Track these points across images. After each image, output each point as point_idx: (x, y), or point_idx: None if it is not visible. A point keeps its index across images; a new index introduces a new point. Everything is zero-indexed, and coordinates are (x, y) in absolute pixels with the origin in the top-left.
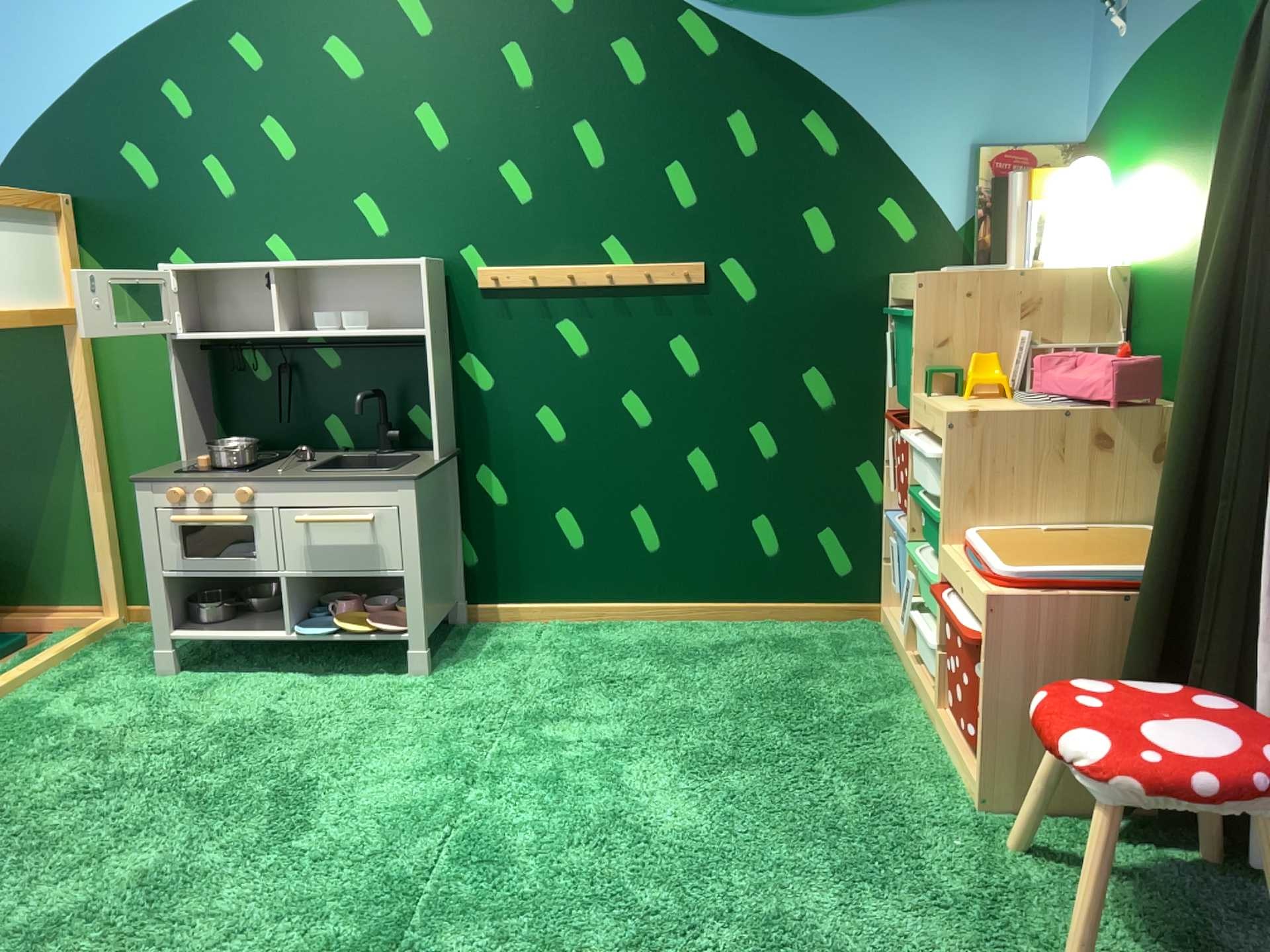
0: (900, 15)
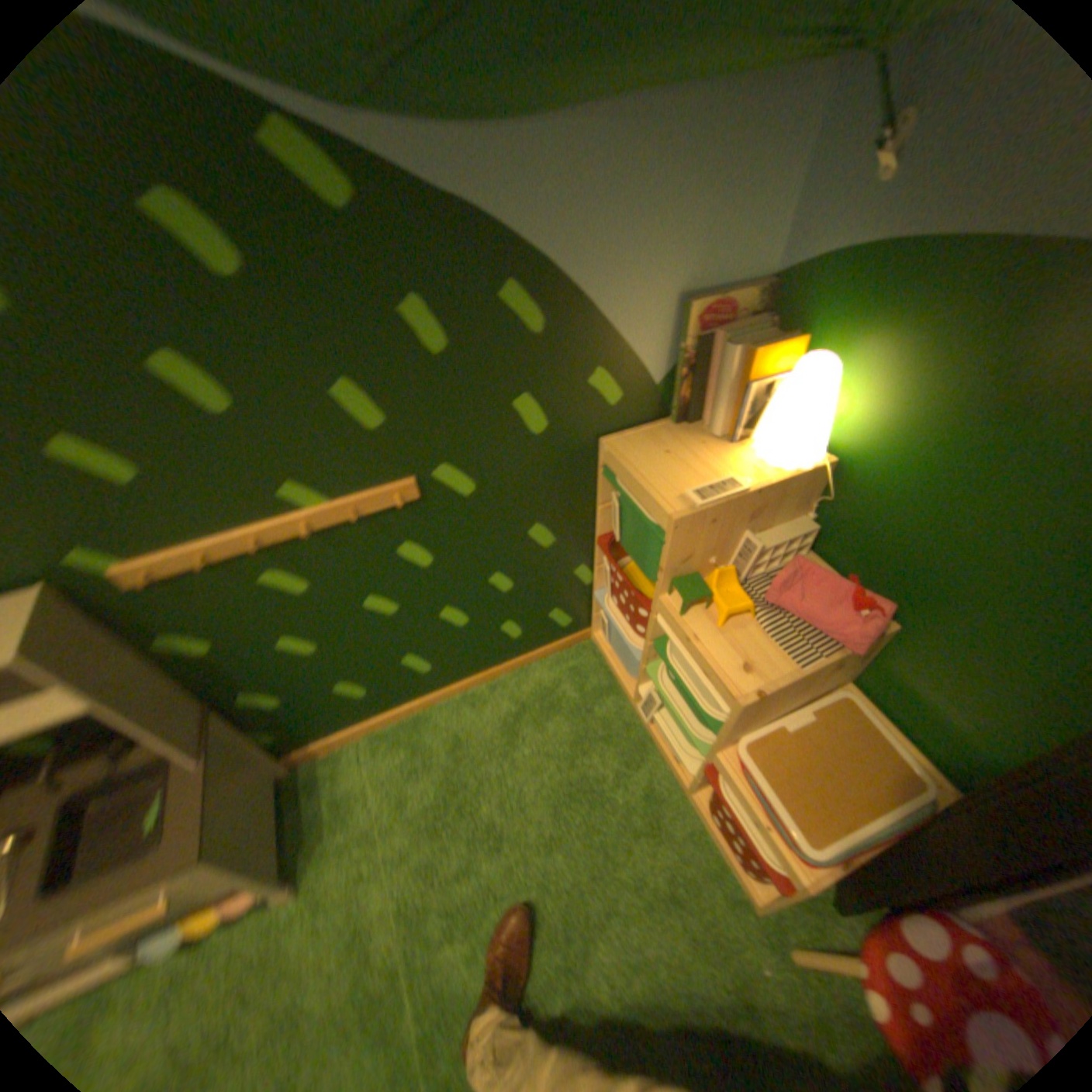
0: (623, 111)
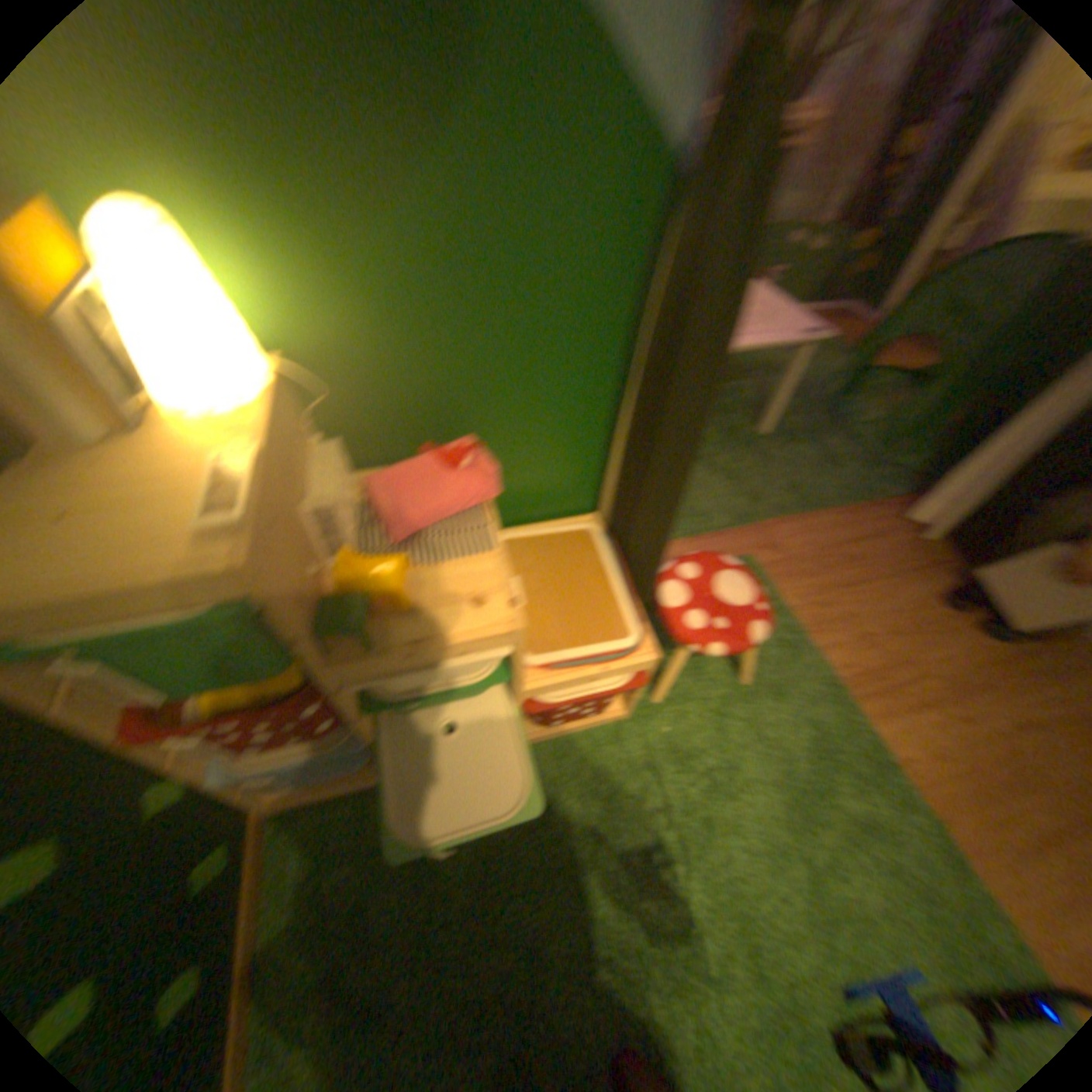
0: None
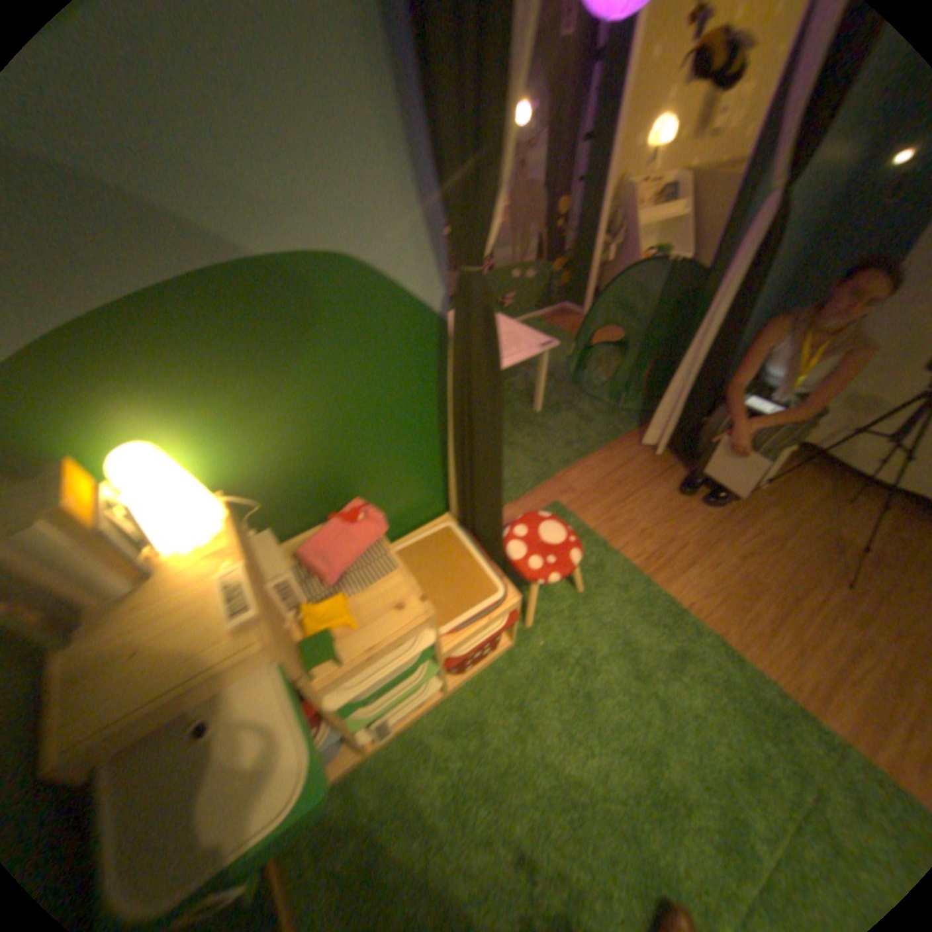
0: None
